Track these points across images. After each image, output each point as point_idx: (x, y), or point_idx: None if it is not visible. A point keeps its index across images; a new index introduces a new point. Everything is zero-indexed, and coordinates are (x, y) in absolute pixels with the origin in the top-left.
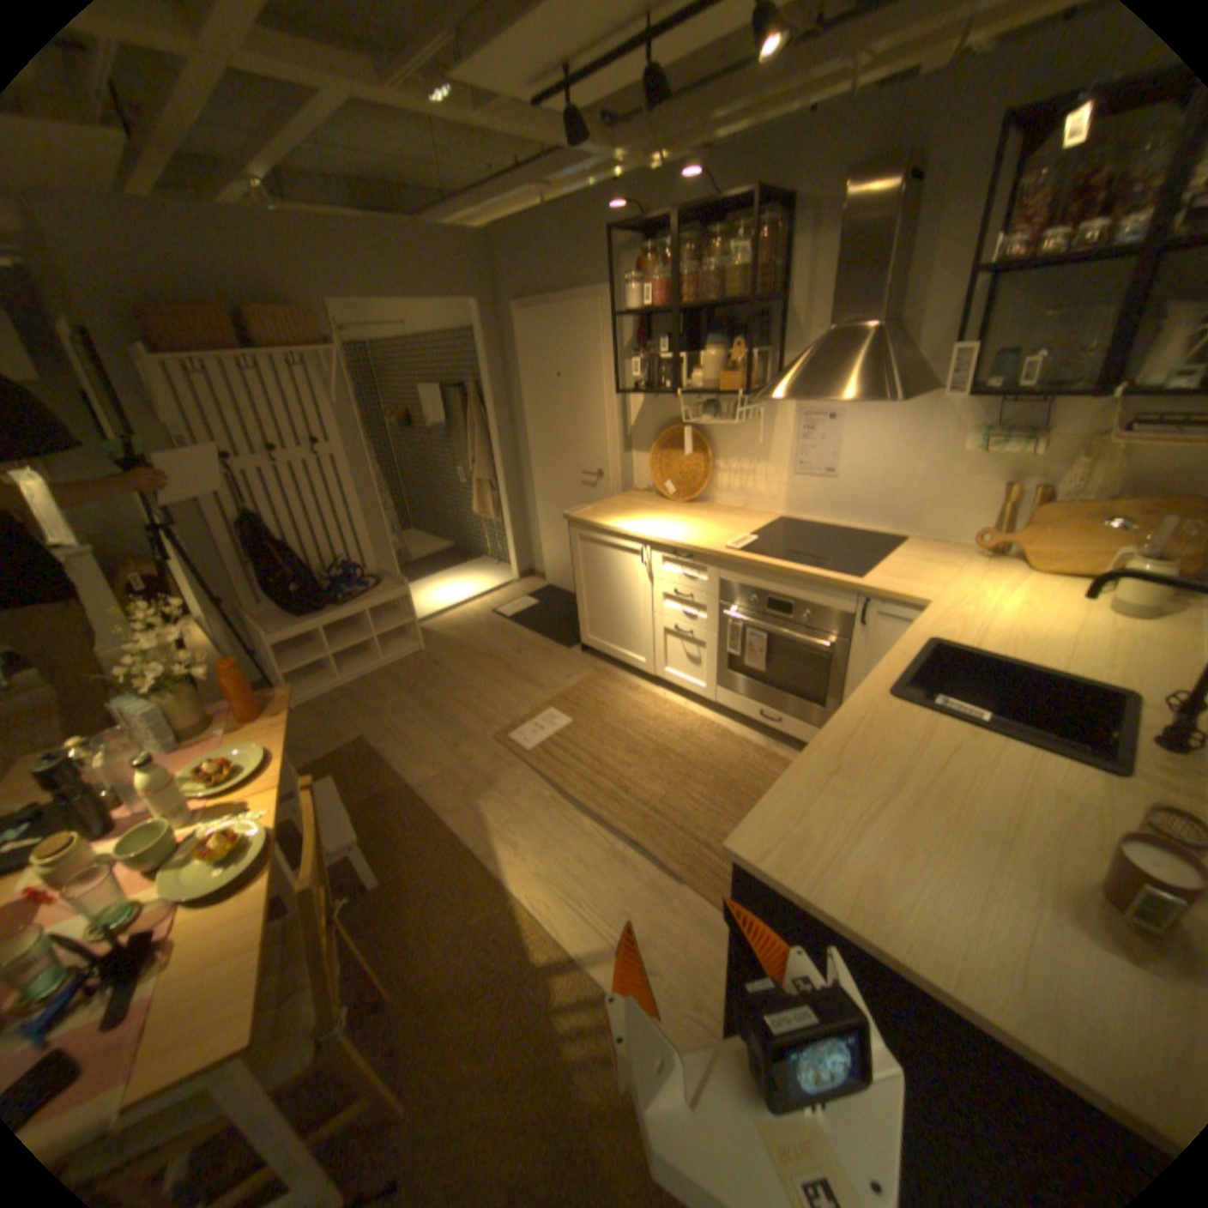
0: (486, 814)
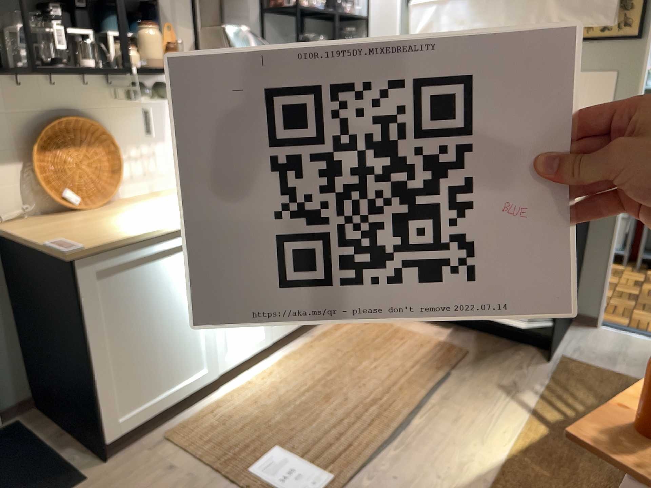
0: None
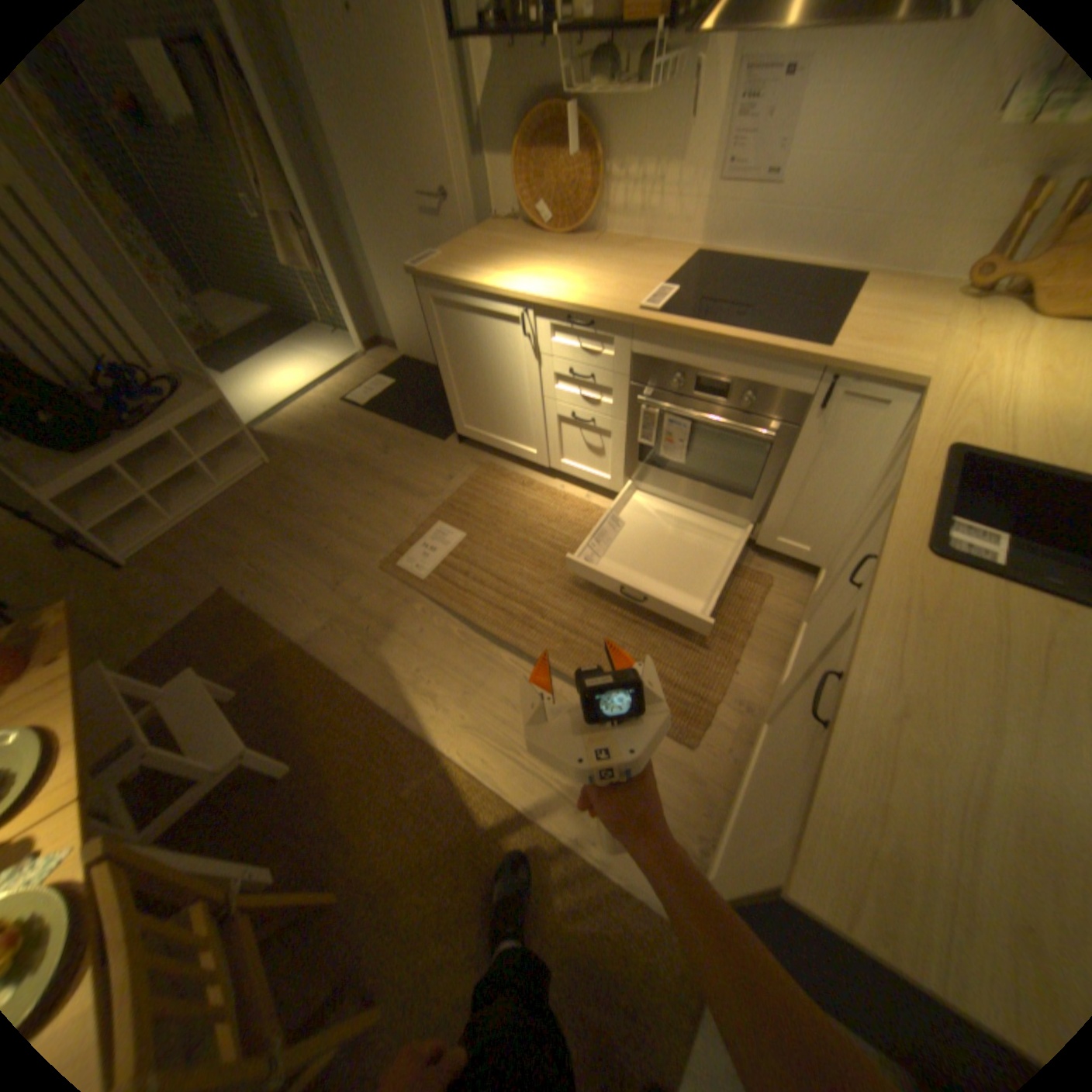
0: (392, 664)
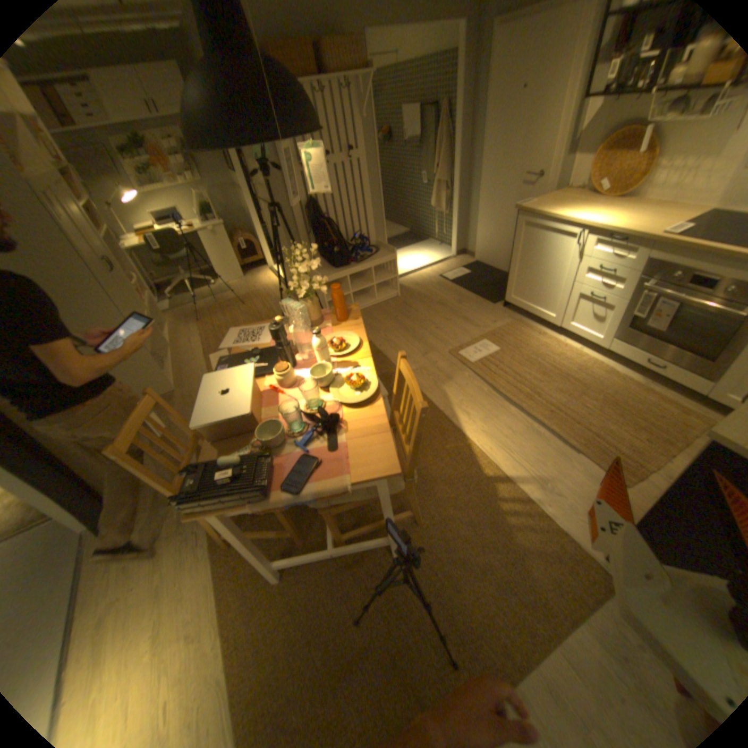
0: (448, 393)
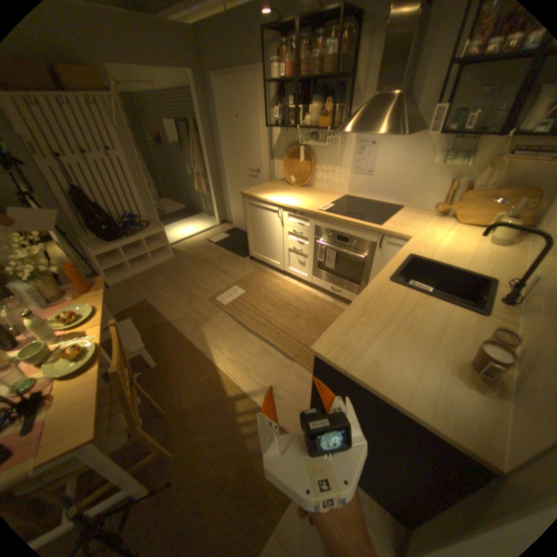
0: (205, 333)
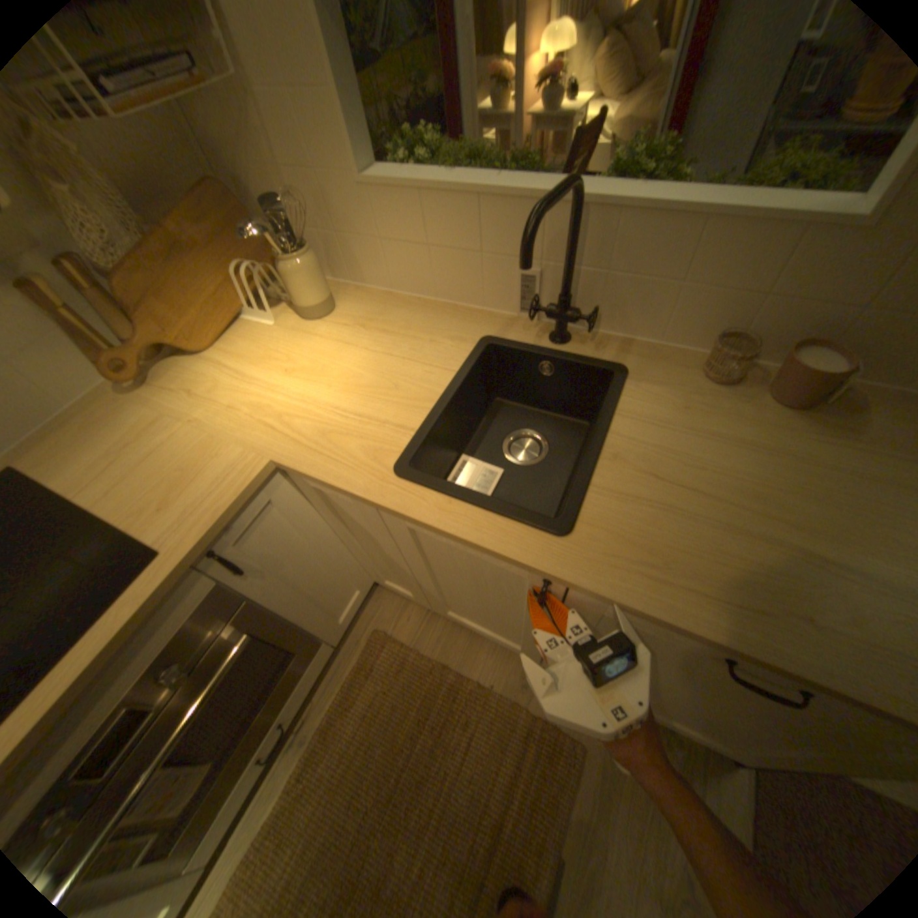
0: None
